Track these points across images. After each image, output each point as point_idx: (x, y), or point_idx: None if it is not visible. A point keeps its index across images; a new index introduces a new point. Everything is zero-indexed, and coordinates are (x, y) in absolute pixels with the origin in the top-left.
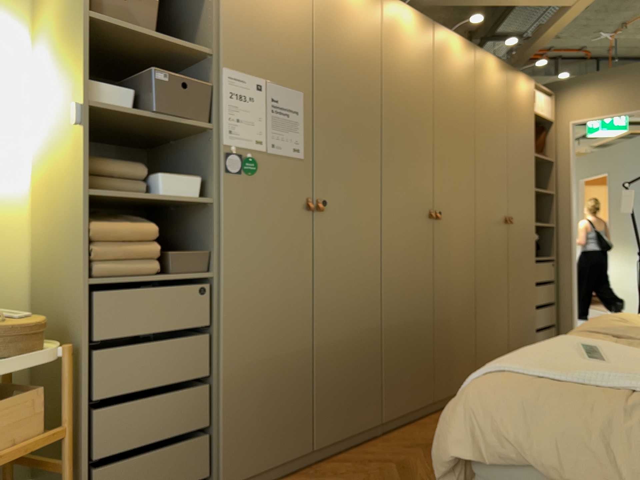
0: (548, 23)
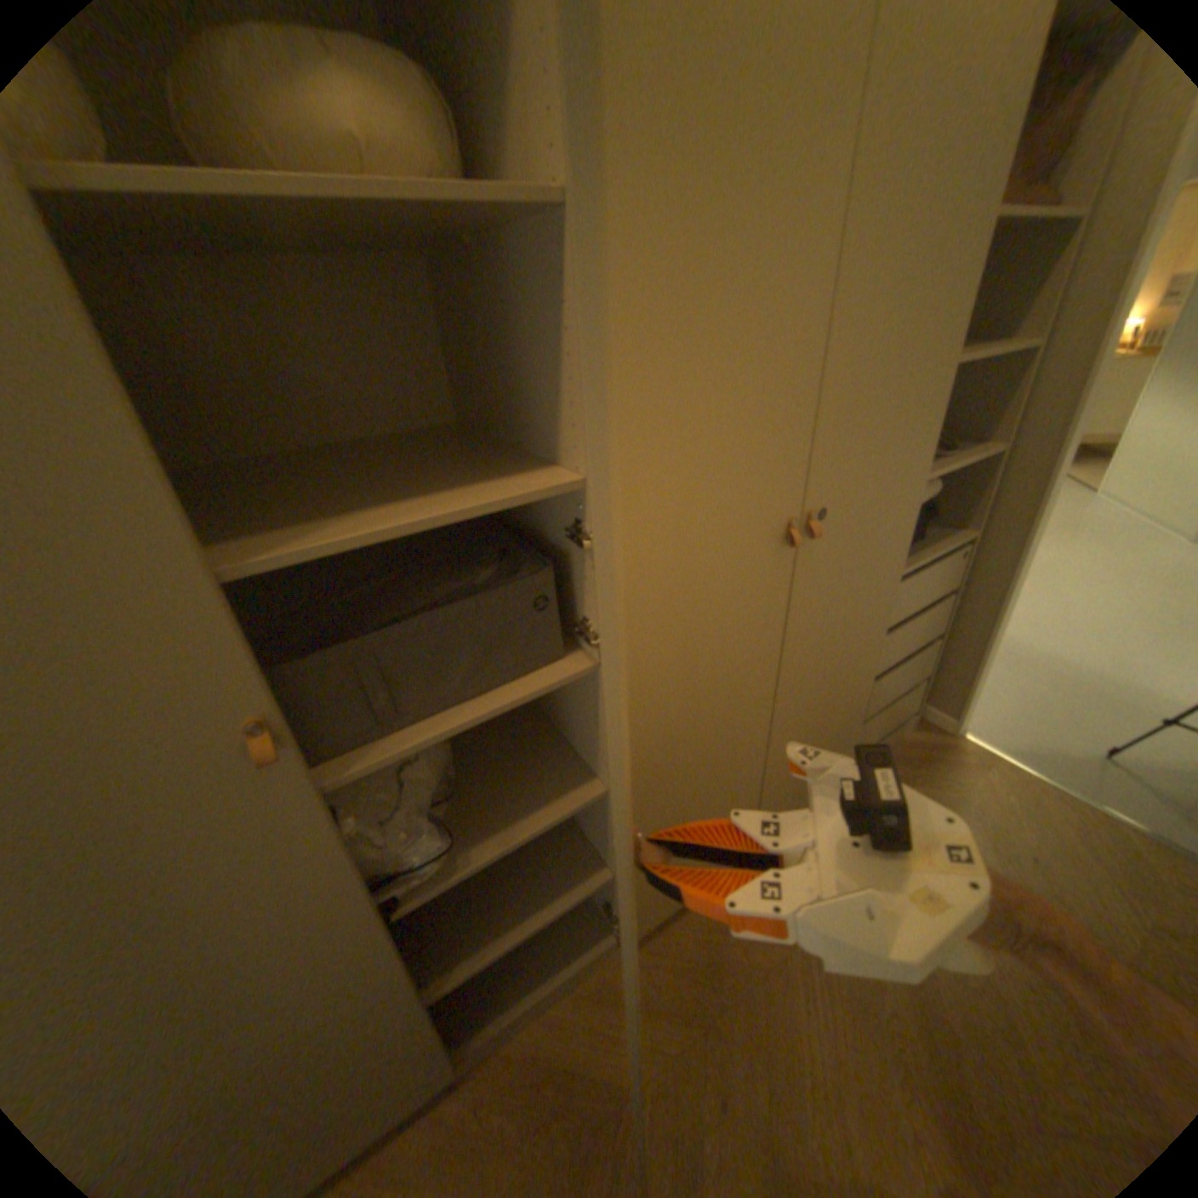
0: None
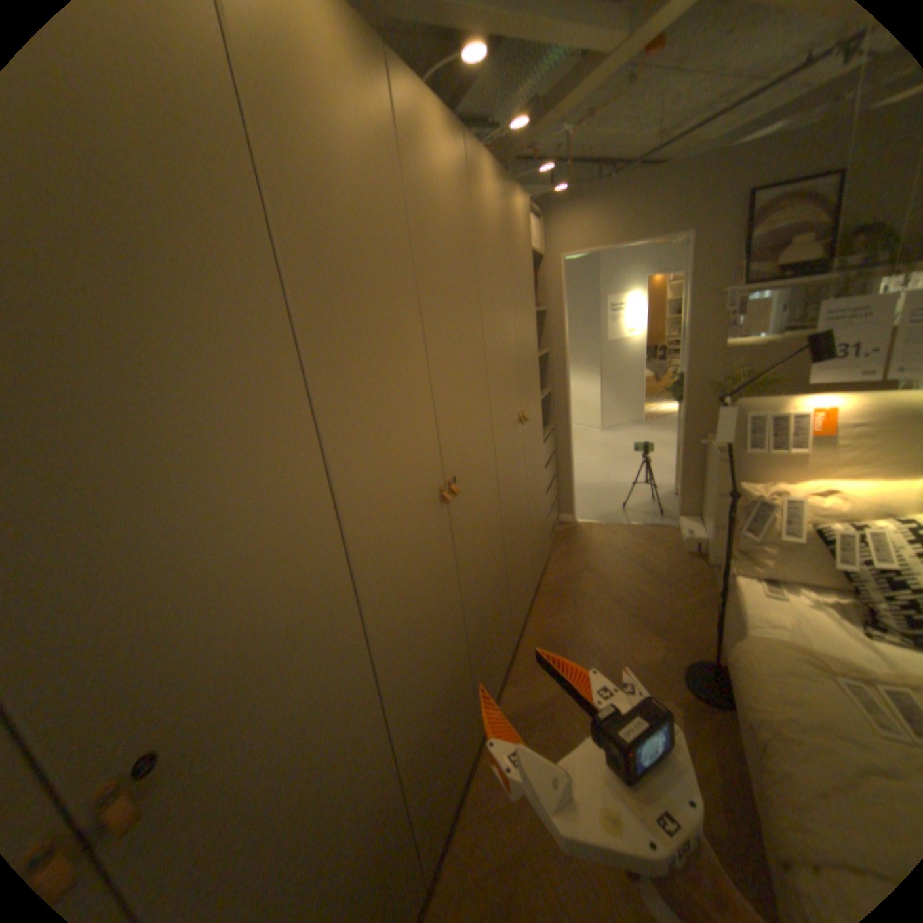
0: (553, 97)
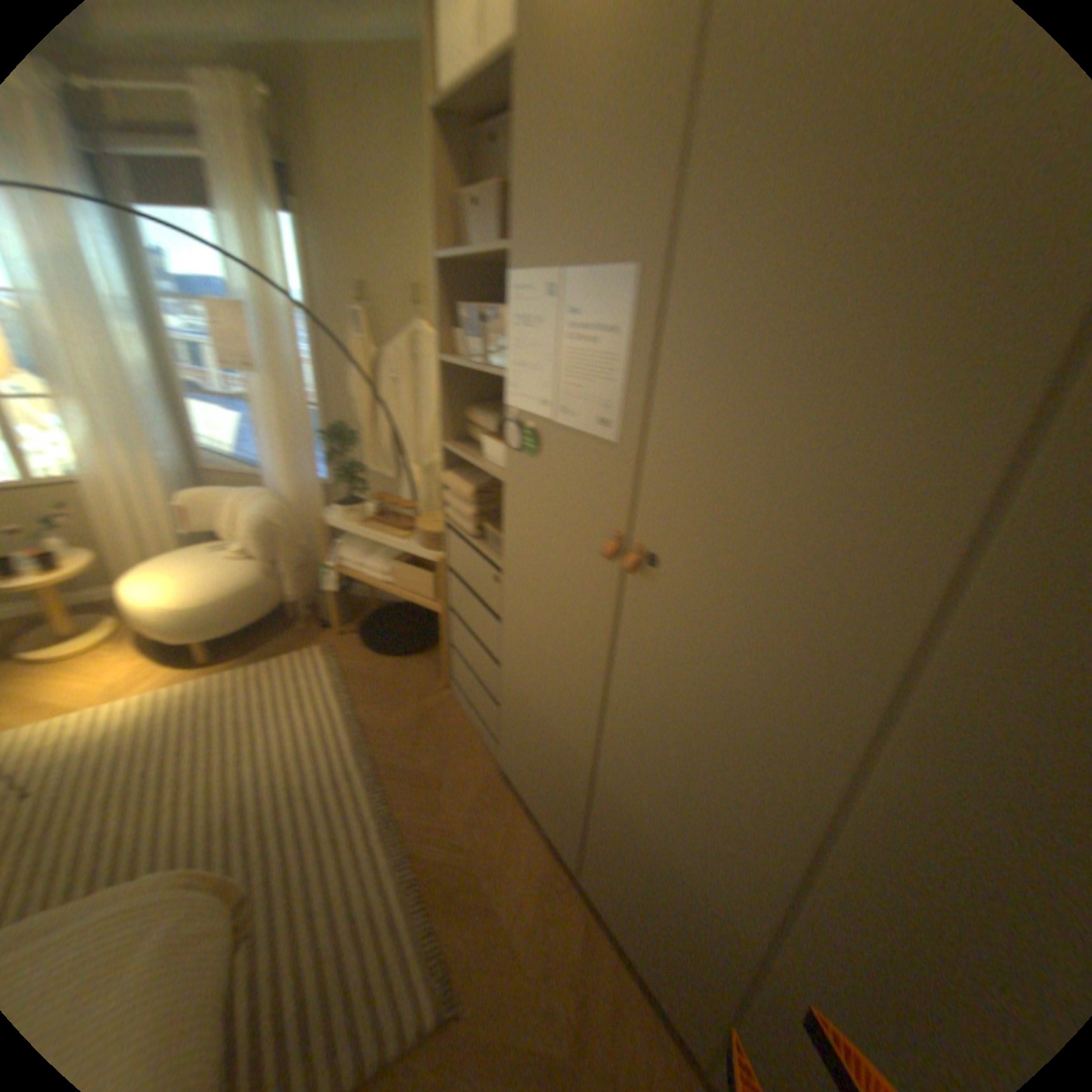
0: None
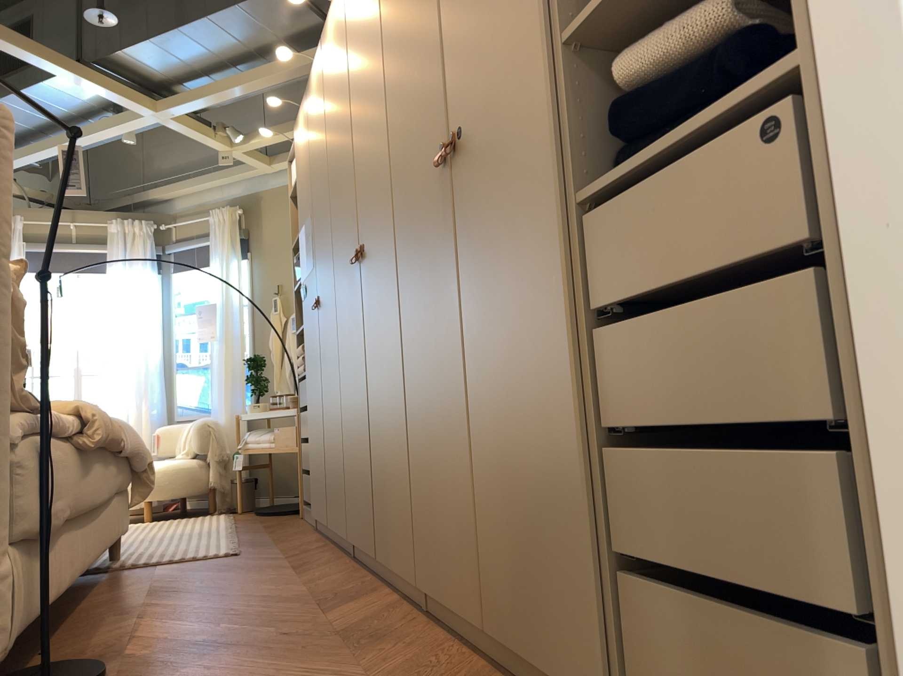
0: None
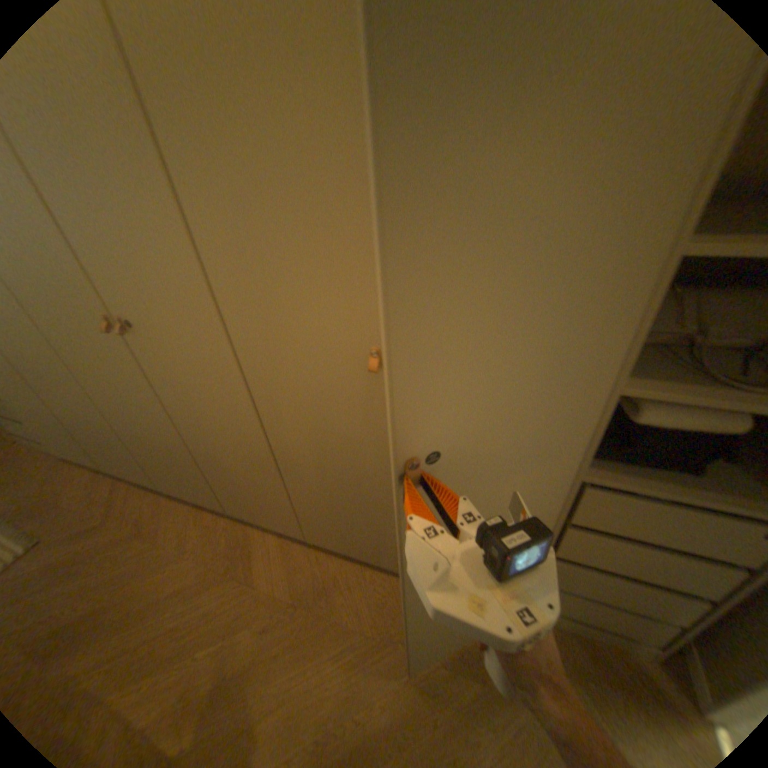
0: None
